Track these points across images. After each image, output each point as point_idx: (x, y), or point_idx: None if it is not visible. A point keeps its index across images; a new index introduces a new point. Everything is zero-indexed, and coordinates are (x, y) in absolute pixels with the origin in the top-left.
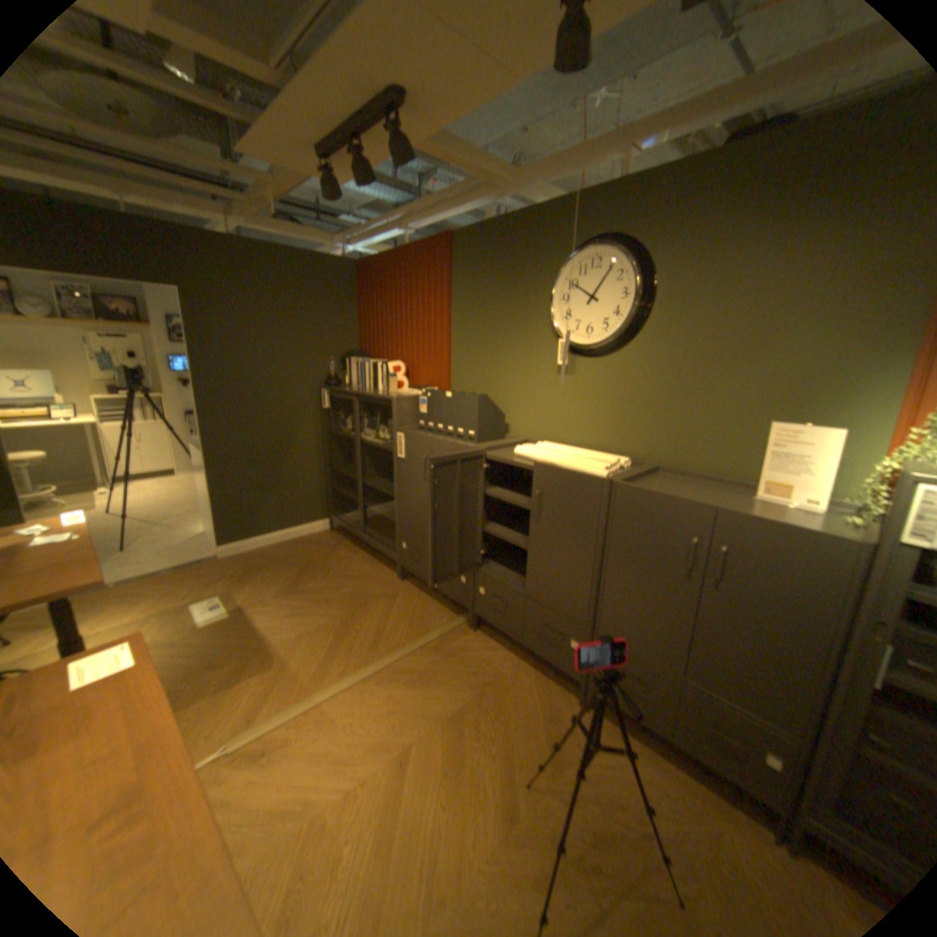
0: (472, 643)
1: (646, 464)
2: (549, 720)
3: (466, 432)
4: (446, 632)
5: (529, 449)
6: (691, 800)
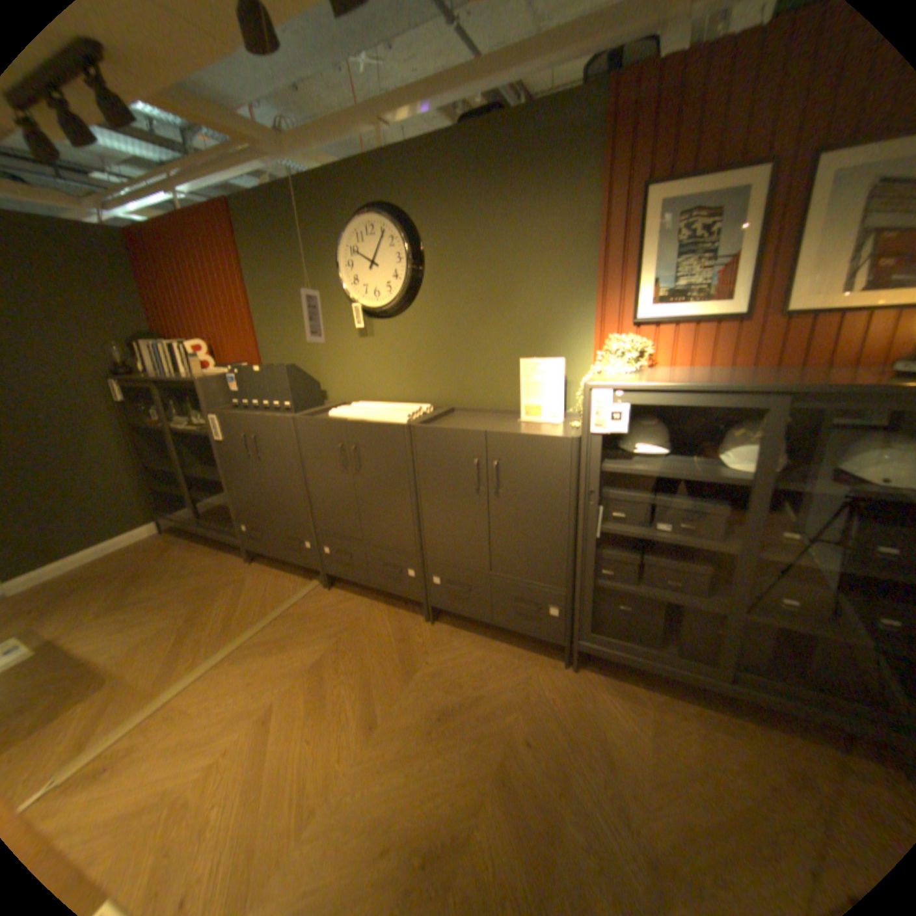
0: (326, 599)
1: (444, 408)
2: (399, 641)
3: (281, 403)
4: (299, 597)
5: (342, 410)
6: (509, 661)
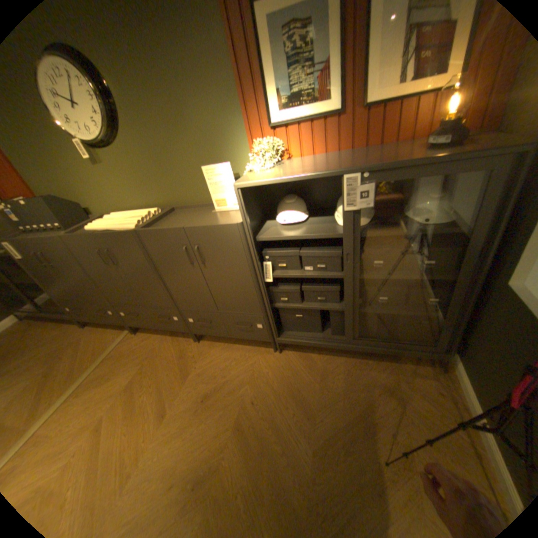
0: (133, 341)
1: (167, 208)
2: (179, 358)
3: (52, 224)
4: (116, 344)
5: (94, 224)
6: (243, 355)
